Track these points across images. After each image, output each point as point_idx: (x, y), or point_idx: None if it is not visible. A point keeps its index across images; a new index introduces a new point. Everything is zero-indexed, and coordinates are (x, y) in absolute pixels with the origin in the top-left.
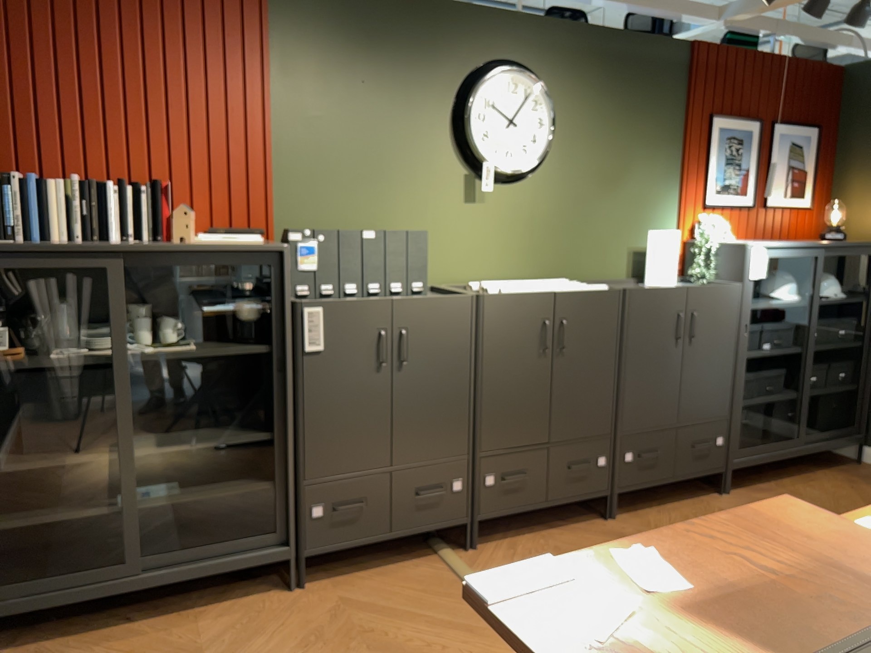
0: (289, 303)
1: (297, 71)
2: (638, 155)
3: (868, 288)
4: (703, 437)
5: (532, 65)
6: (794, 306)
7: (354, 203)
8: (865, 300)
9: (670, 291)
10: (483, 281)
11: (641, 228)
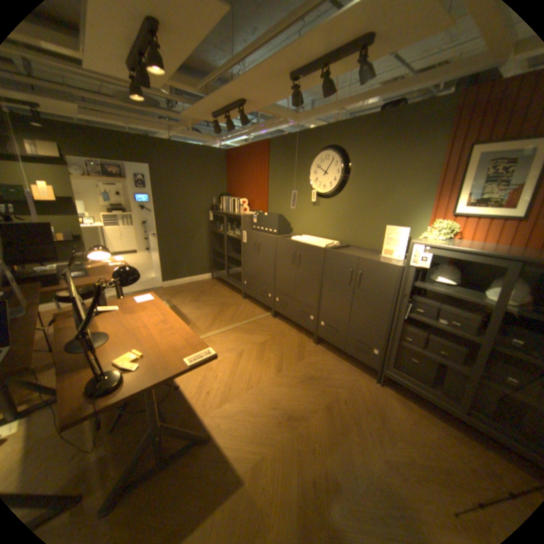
0: (244, 229)
1: (274, 166)
2: (401, 180)
3: None
4: (364, 341)
5: (342, 144)
6: (474, 302)
7: (284, 205)
8: None
9: (347, 255)
10: (317, 236)
11: (398, 224)
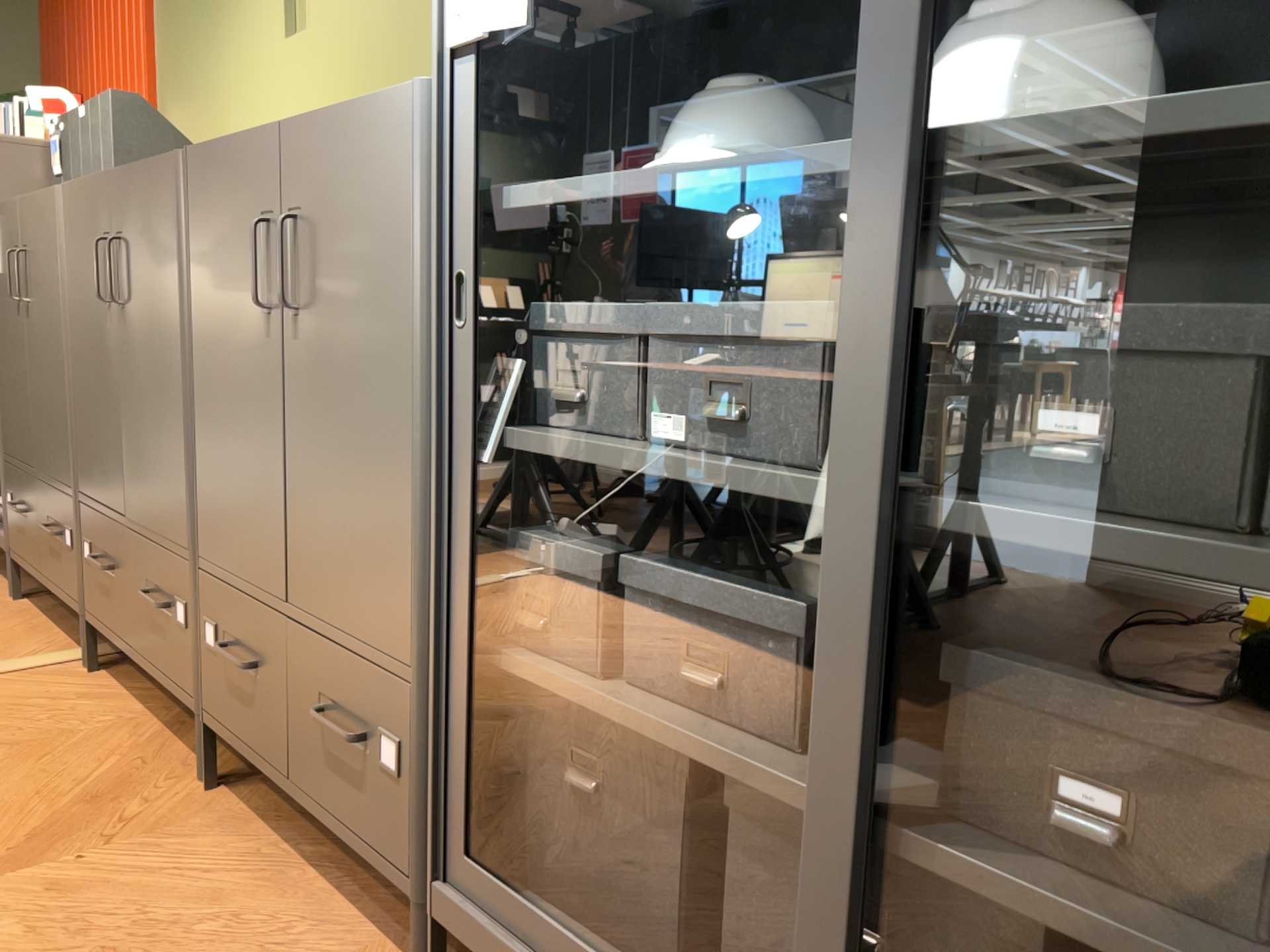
0: None
1: None
2: None
3: None
4: (342, 699)
5: None
6: (778, 176)
7: (201, 84)
8: None
9: (245, 145)
10: None
11: None
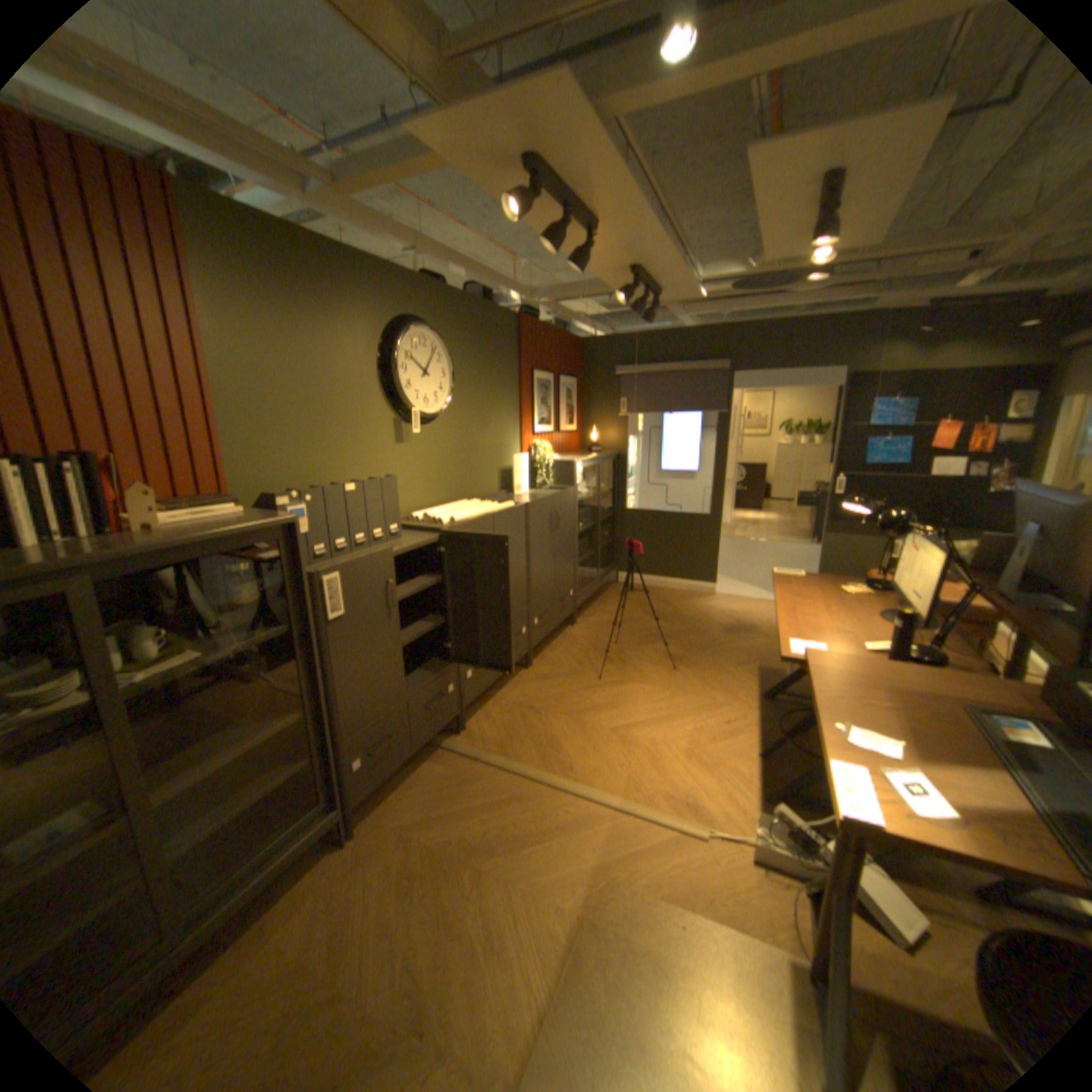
0: (306, 574)
1: (225, 308)
2: (498, 398)
3: (611, 479)
4: (564, 593)
5: (430, 321)
6: (590, 497)
7: (306, 453)
8: (613, 487)
9: (546, 500)
10: (416, 510)
11: (503, 453)
